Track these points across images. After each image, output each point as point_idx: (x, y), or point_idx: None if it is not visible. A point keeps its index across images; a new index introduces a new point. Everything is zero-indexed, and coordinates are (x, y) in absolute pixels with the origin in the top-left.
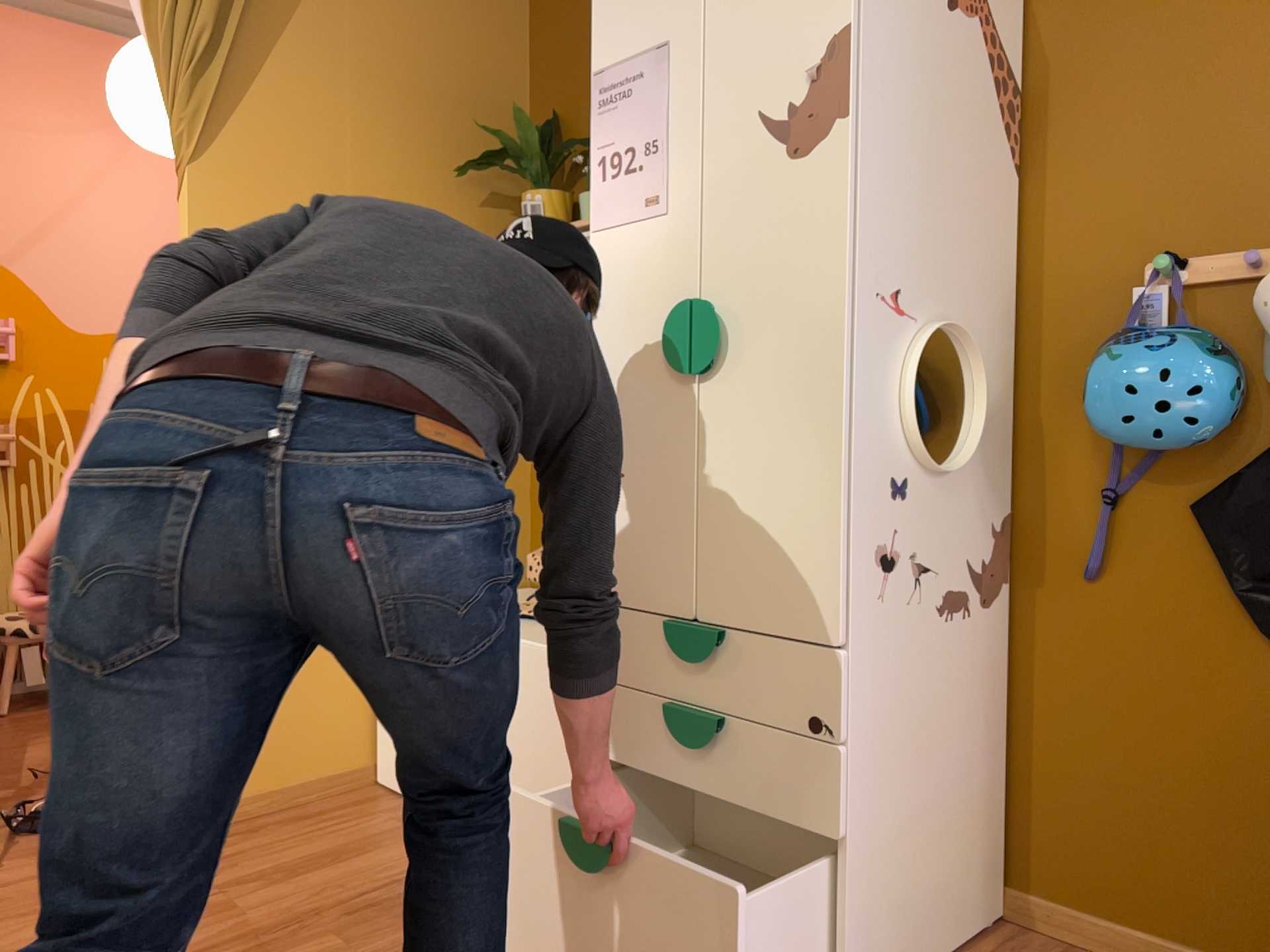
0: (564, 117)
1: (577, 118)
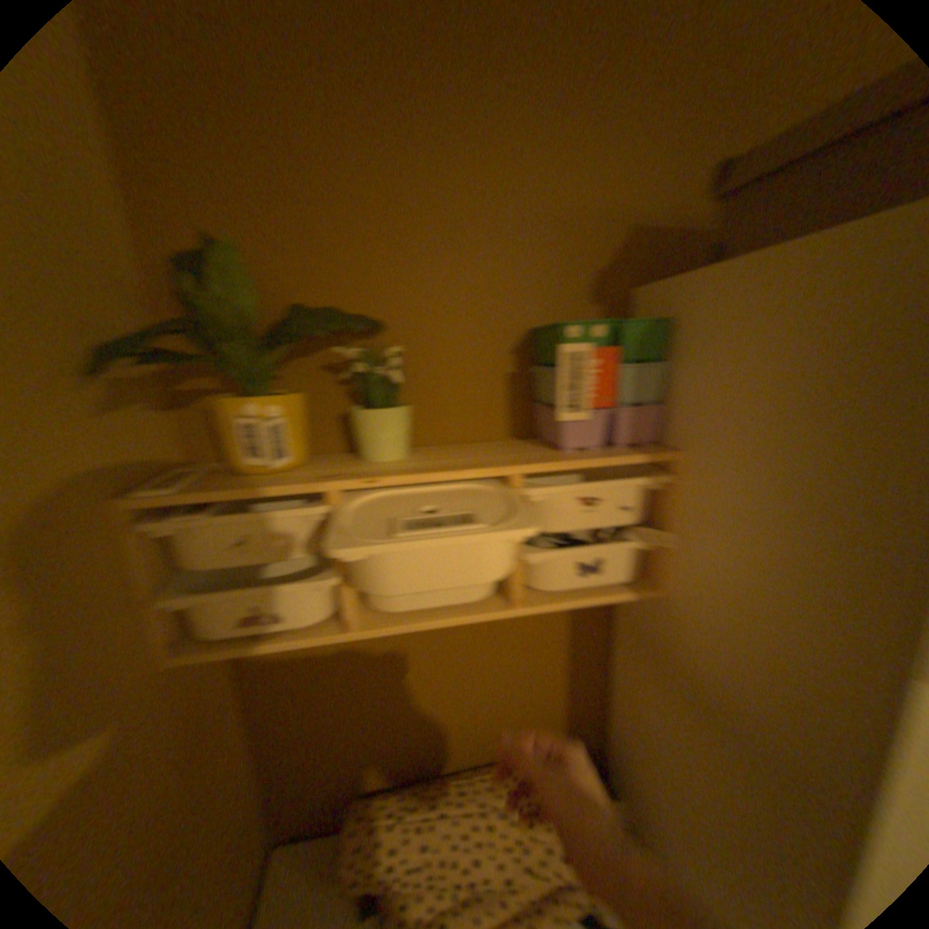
0: (238, 246)
1: (271, 256)
